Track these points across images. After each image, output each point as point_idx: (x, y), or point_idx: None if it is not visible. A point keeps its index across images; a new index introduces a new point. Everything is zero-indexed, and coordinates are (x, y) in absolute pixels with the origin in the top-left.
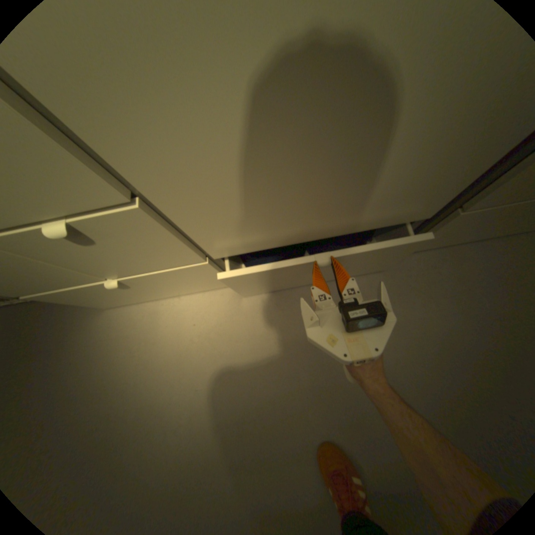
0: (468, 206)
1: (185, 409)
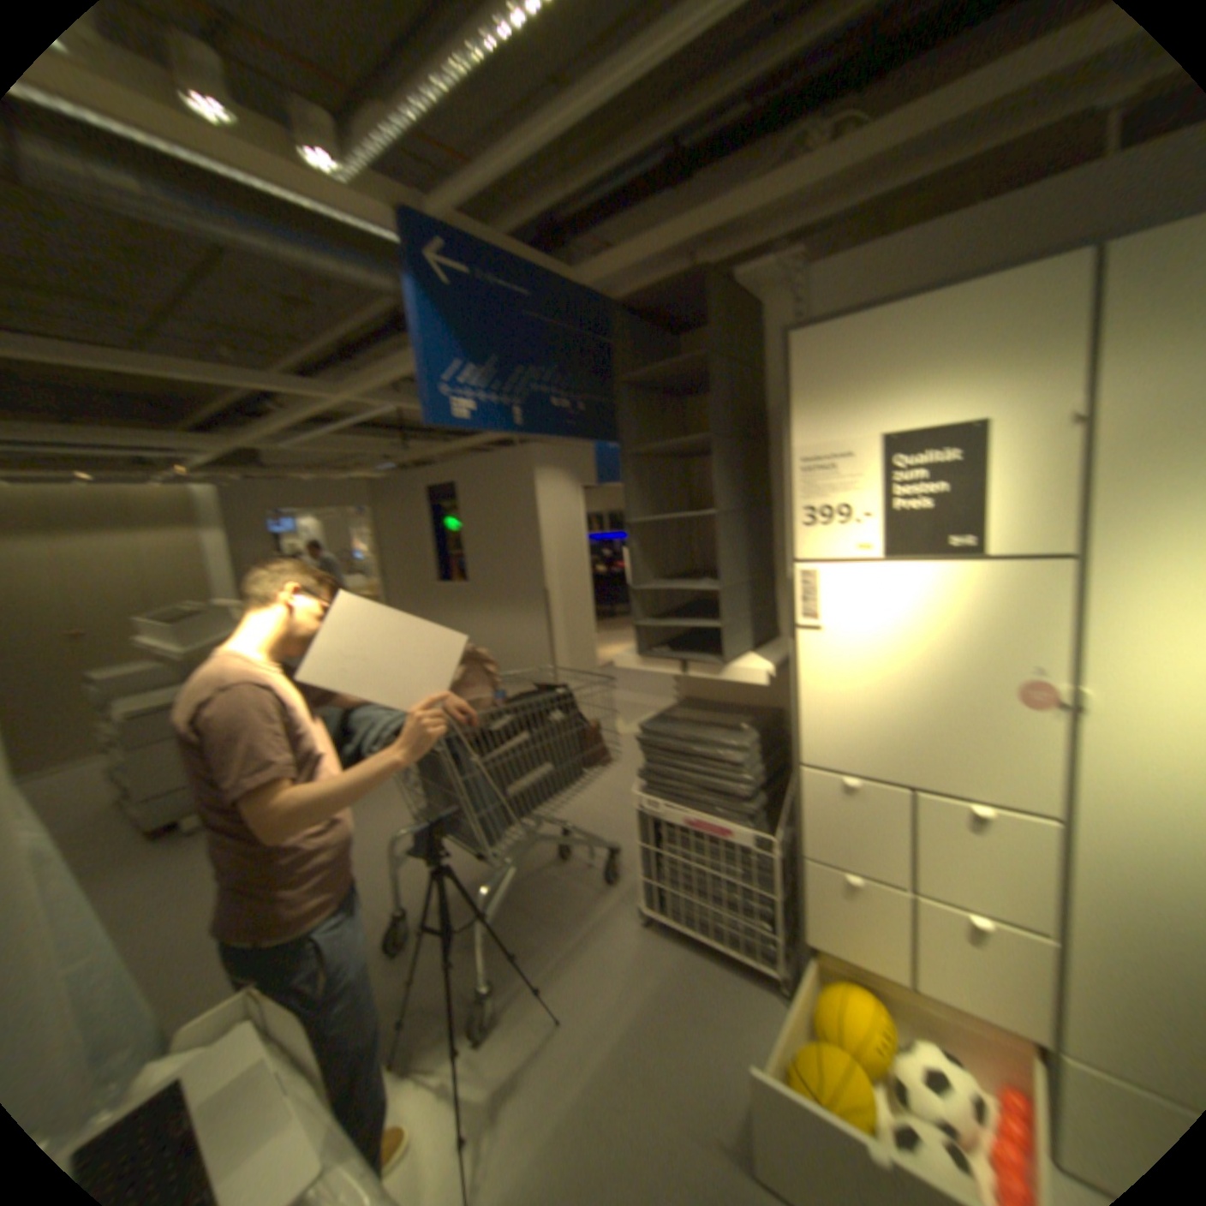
0: None
1: None
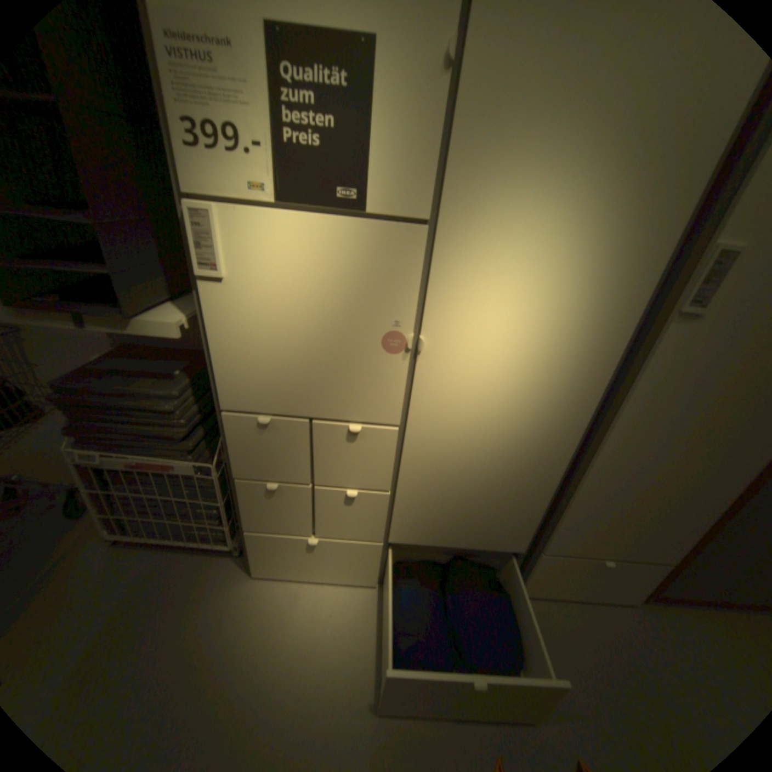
0: (545, 552)
1: (301, 708)
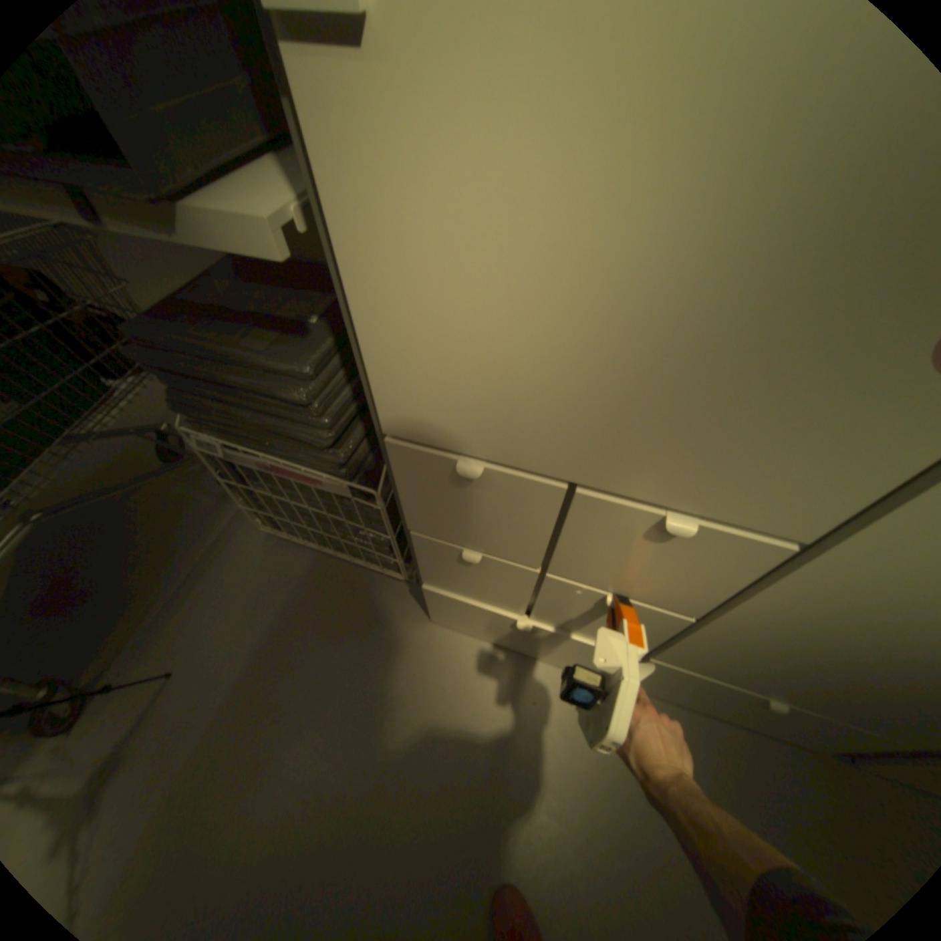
0: None
1: (488, 820)
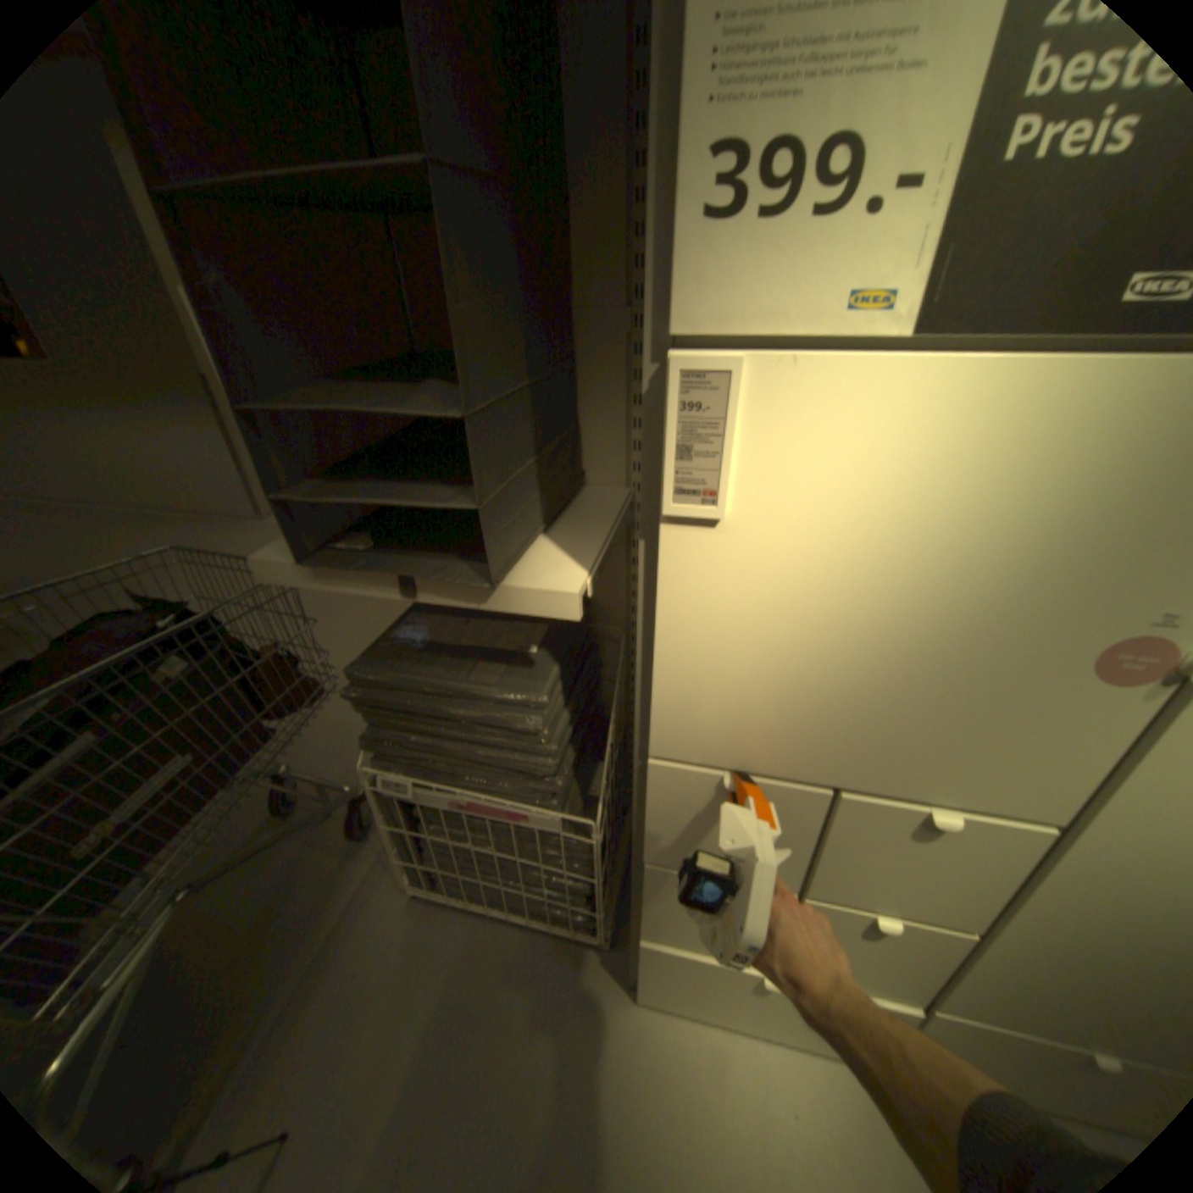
0: None
1: None
